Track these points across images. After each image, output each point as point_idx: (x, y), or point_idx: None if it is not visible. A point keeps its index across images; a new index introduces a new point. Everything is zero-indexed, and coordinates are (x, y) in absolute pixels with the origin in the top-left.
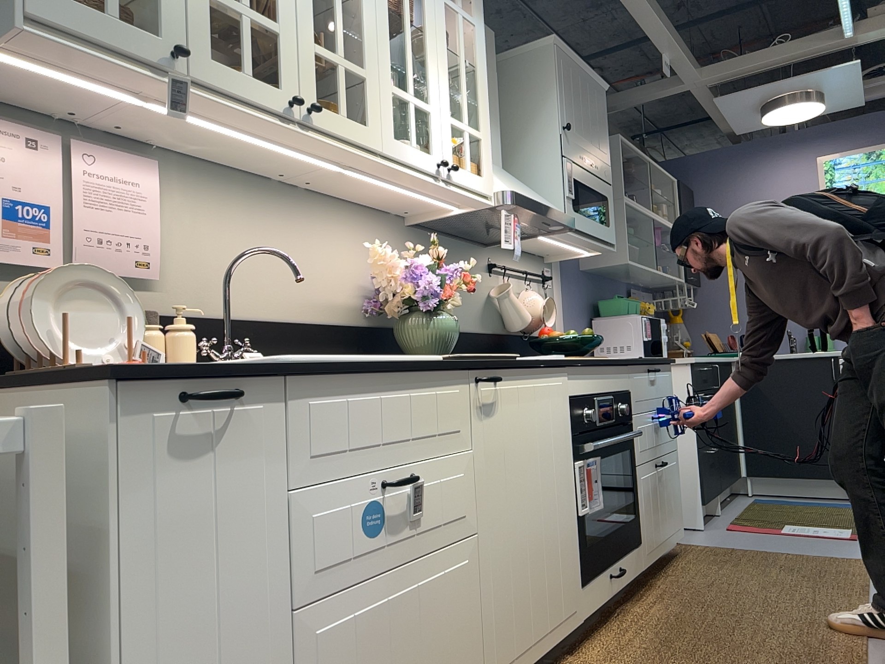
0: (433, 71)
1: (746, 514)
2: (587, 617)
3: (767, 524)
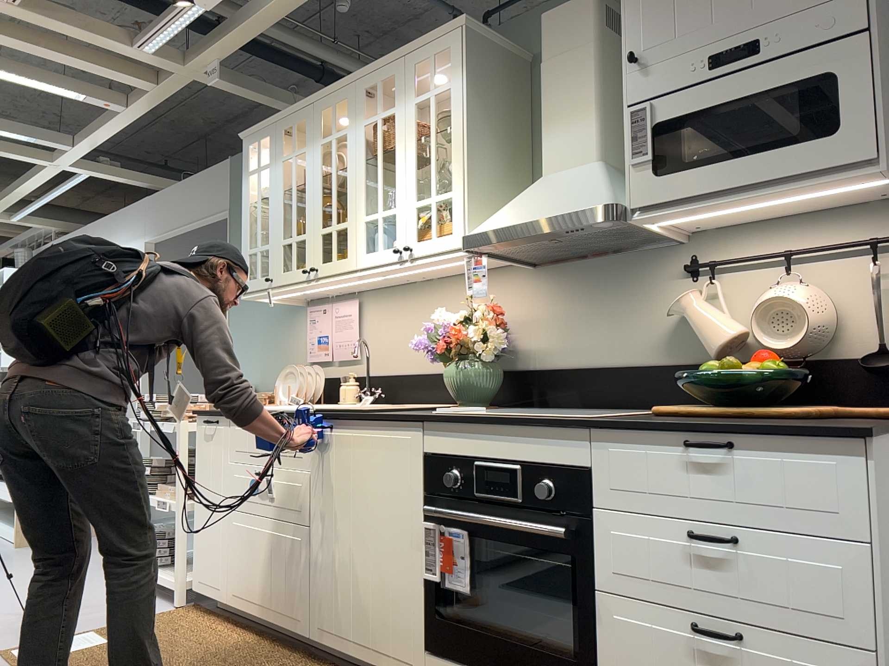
0: (398, 177)
1: None
2: None
3: None
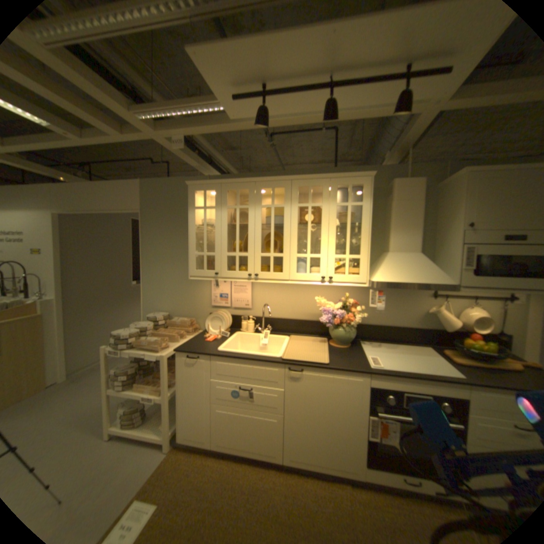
0: (323, 241)
1: None
2: (371, 484)
3: None
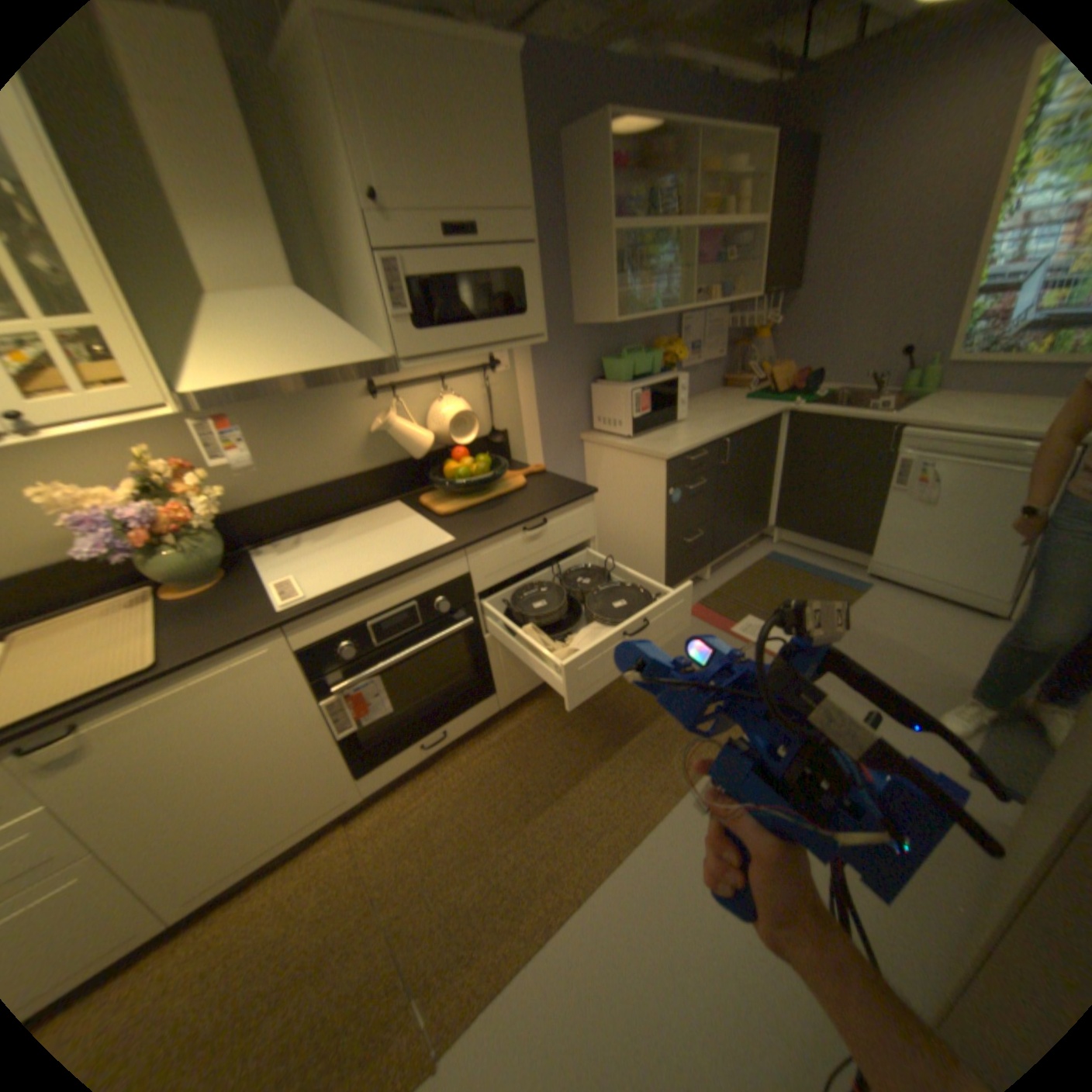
0: None
1: (731, 587)
2: (372, 794)
3: (732, 613)
